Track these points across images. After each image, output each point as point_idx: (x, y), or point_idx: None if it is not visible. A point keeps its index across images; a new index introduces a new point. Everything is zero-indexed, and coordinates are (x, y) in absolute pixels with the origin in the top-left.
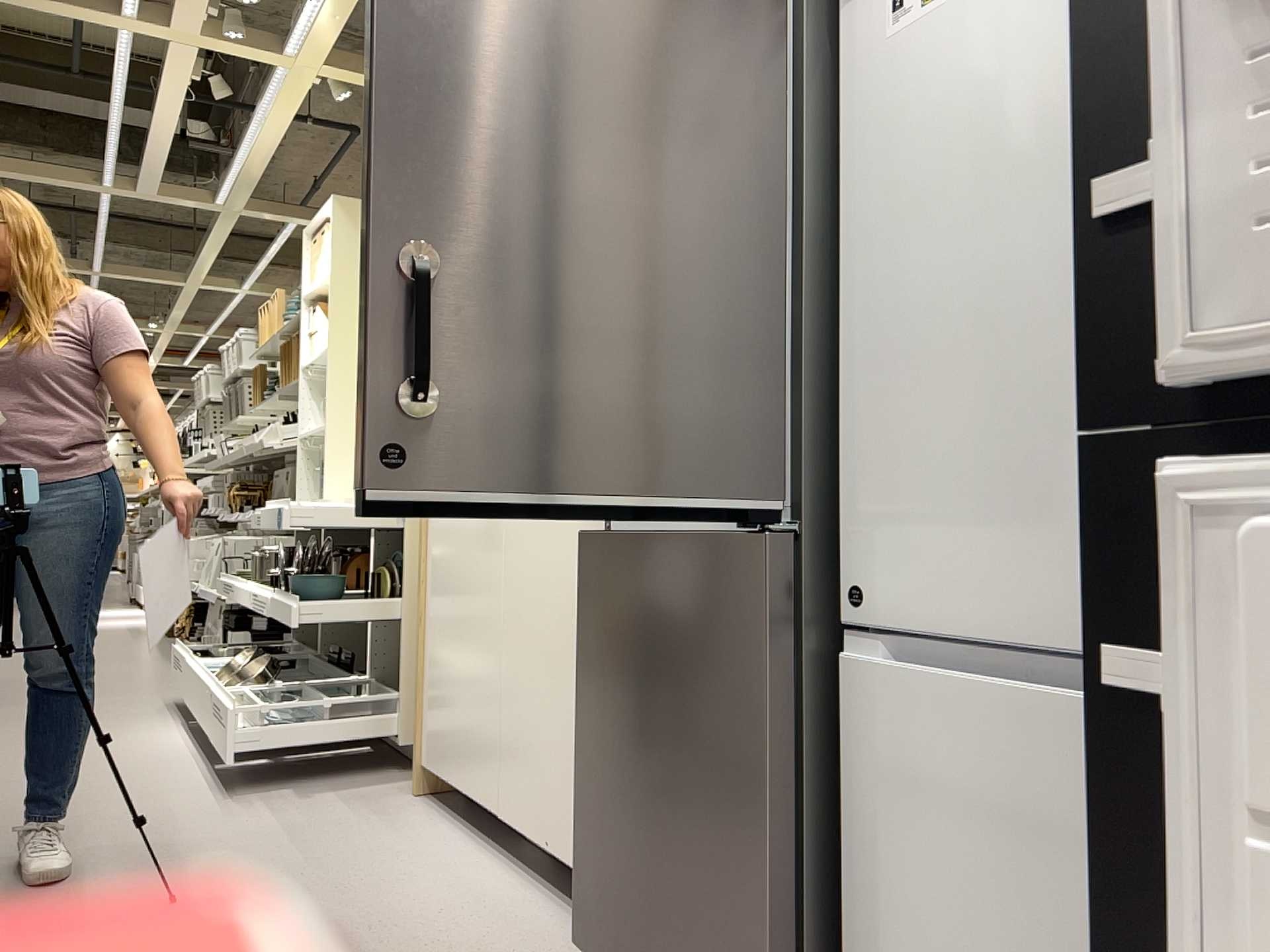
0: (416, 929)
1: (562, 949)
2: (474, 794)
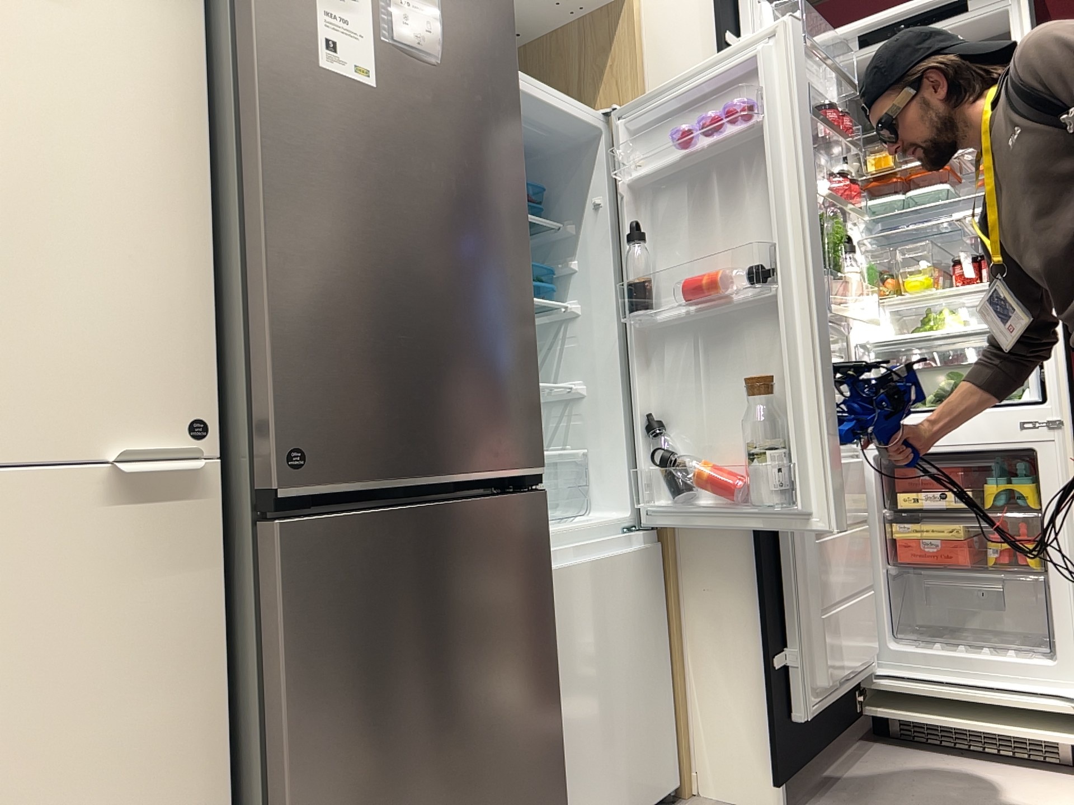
0: None
1: None
2: None
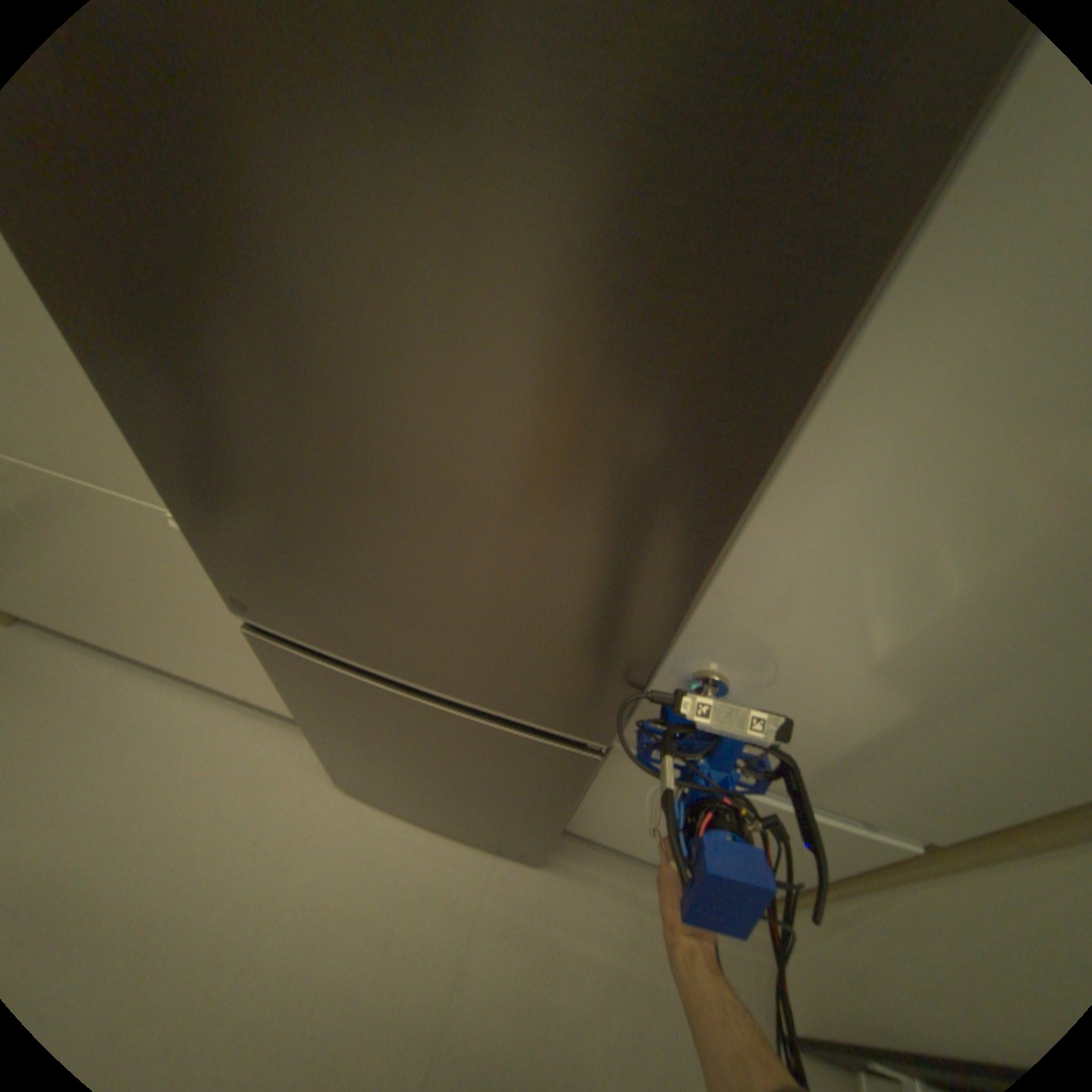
0: (178, 824)
1: (312, 772)
2: (108, 647)
